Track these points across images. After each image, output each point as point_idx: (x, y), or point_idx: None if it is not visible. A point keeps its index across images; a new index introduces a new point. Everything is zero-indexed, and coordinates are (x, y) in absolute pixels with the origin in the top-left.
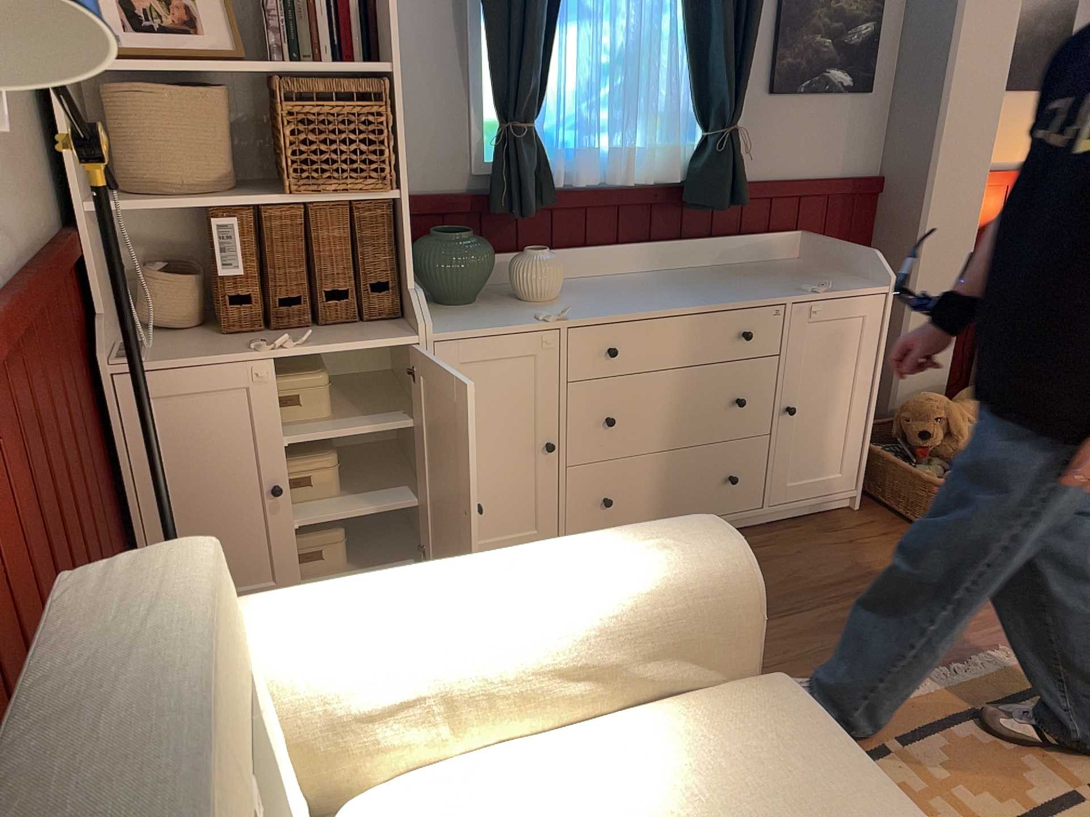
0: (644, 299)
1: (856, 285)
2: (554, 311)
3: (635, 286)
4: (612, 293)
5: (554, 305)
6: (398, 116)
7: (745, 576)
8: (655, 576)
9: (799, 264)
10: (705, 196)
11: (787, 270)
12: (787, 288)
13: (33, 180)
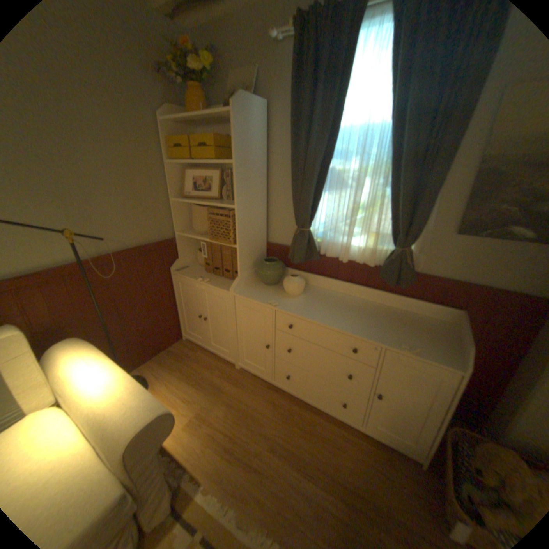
0: (321, 312)
1: (443, 359)
2: (275, 302)
3: (335, 303)
4: (319, 303)
5: (289, 298)
6: (241, 222)
7: (127, 447)
8: (108, 419)
9: (446, 328)
10: (384, 277)
11: (430, 329)
12: (397, 339)
13: (155, 226)
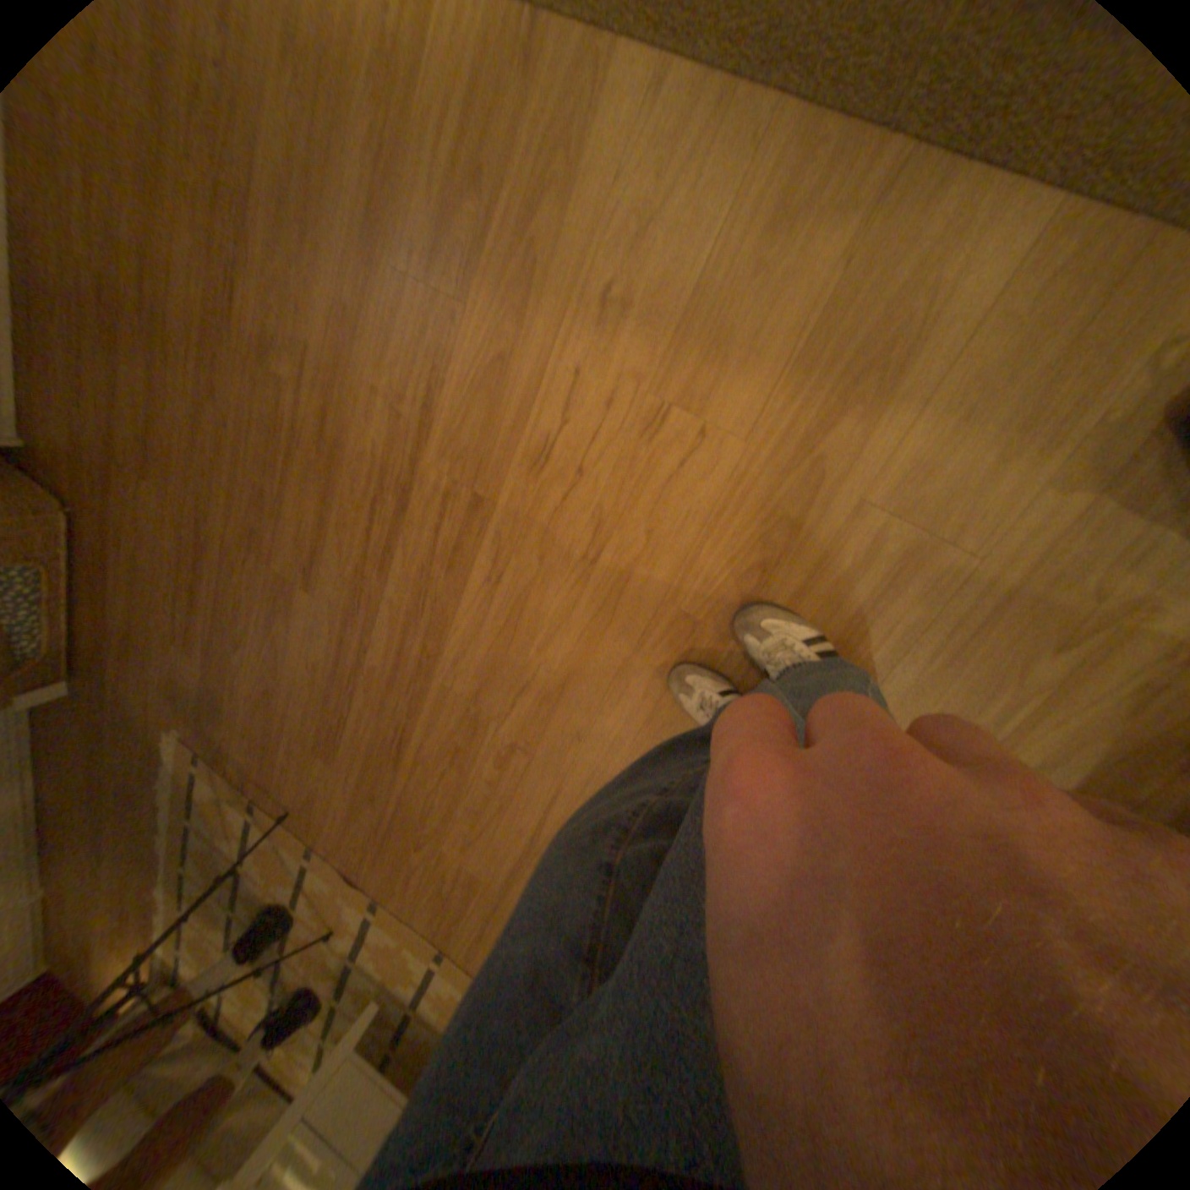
0: None
1: None
2: None
3: None
4: None
5: None
6: None
7: None
8: None
9: None
10: None
11: None
12: None
13: None
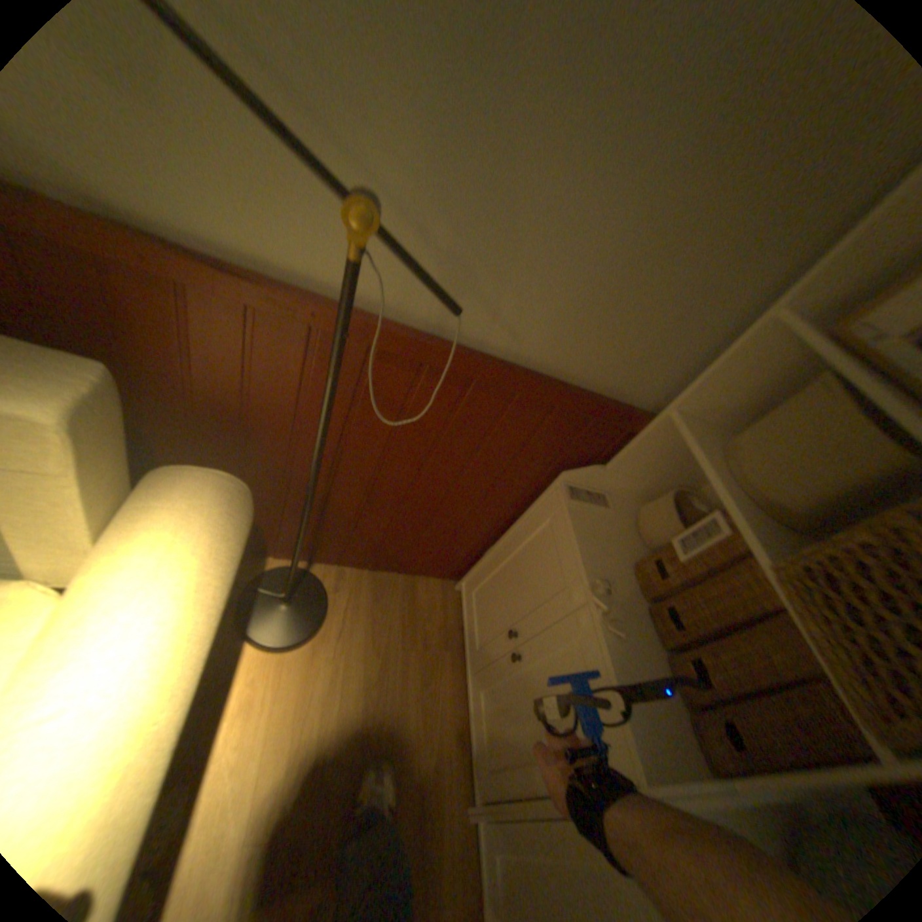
0: None
1: None
2: None
3: None
4: None
5: None
6: None
7: None
8: None
9: None
10: None
11: None
12: None
13: (642, 355)
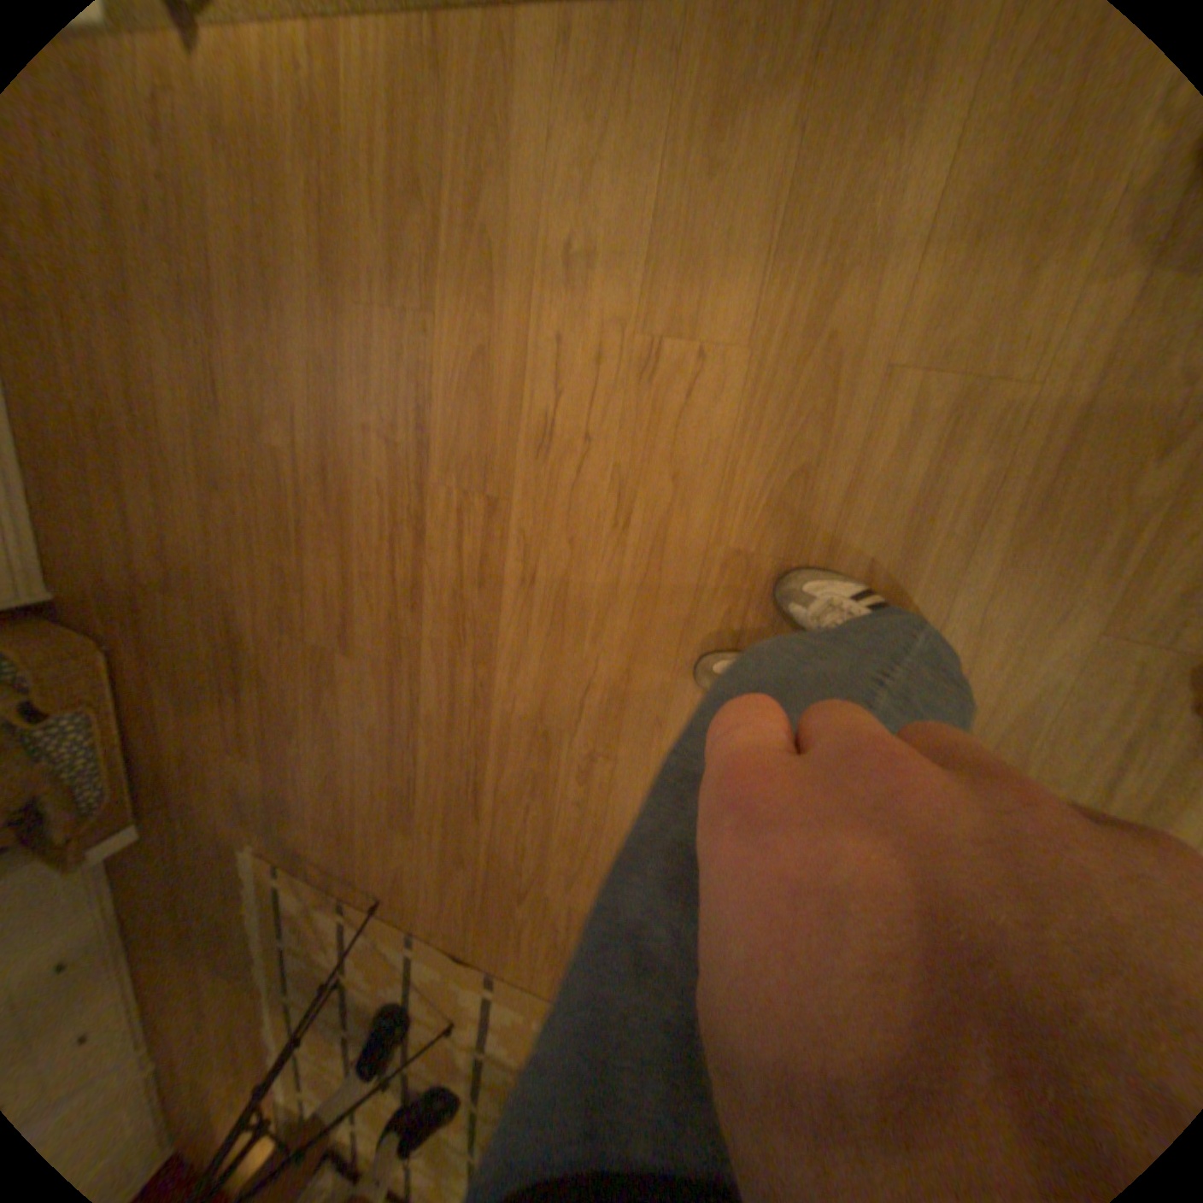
0: None
1: None
2: None
3: None
4: None
5: None
6: None
7: None
8: None
9: None
10: None
11: None
12: None
13: None
